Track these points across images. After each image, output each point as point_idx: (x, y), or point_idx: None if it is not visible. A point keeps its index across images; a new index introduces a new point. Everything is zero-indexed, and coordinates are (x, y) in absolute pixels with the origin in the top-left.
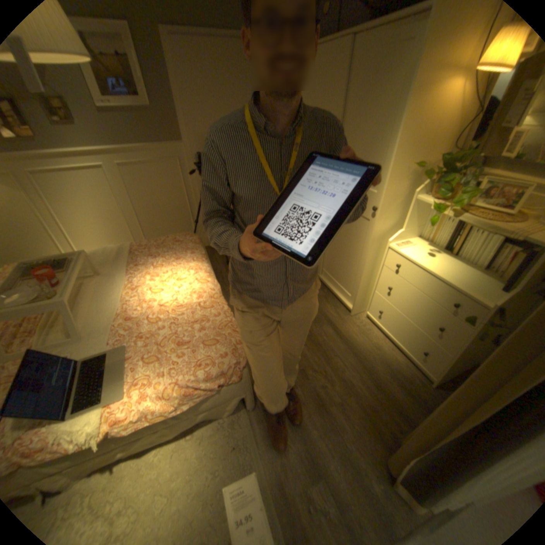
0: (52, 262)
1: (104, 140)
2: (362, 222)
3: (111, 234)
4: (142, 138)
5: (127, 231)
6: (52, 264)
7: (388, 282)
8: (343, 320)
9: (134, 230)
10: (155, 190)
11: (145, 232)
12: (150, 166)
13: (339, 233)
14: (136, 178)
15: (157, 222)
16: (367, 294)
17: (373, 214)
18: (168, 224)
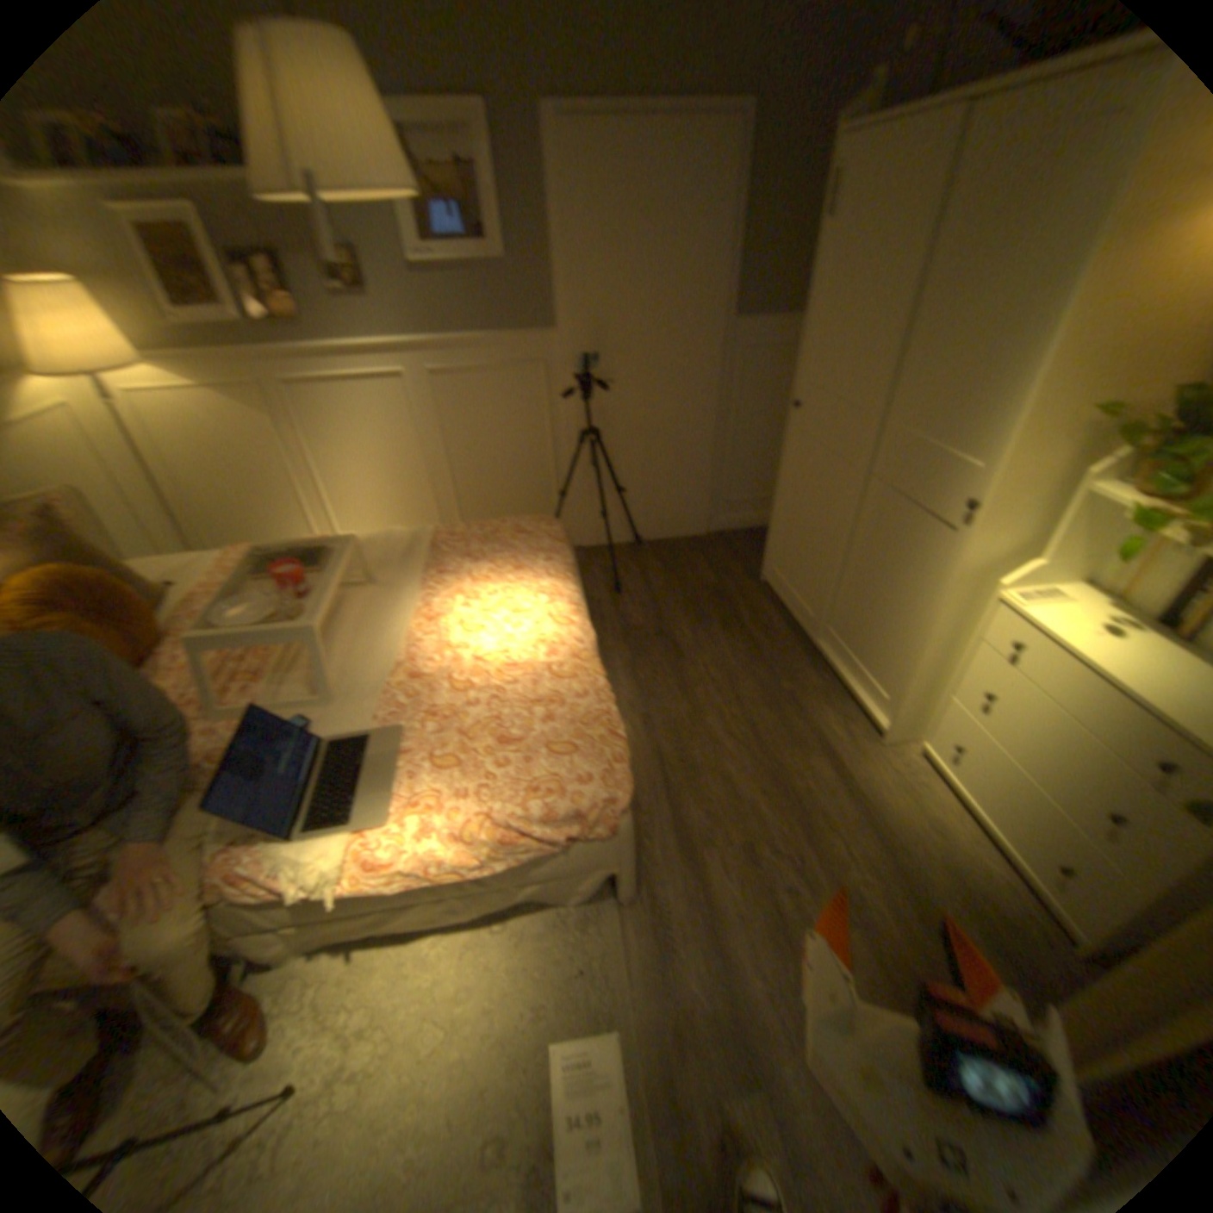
0: (306, 551)
1: (416, 326)
2: (939, 533)
3: (404, 506)
4: (483, 322)
5: (434, 502)
6: (306, 556)
7: (991, 682)
8: (863, 752)
9: (445, 501)
10: (494, 426)
11: (465, 507)
12: (491, 377)
13: (880, 552)
14: (463, 399)
15: (489, 489)
16: (932, 701)
17: (970, 517)
18: (509, 495)
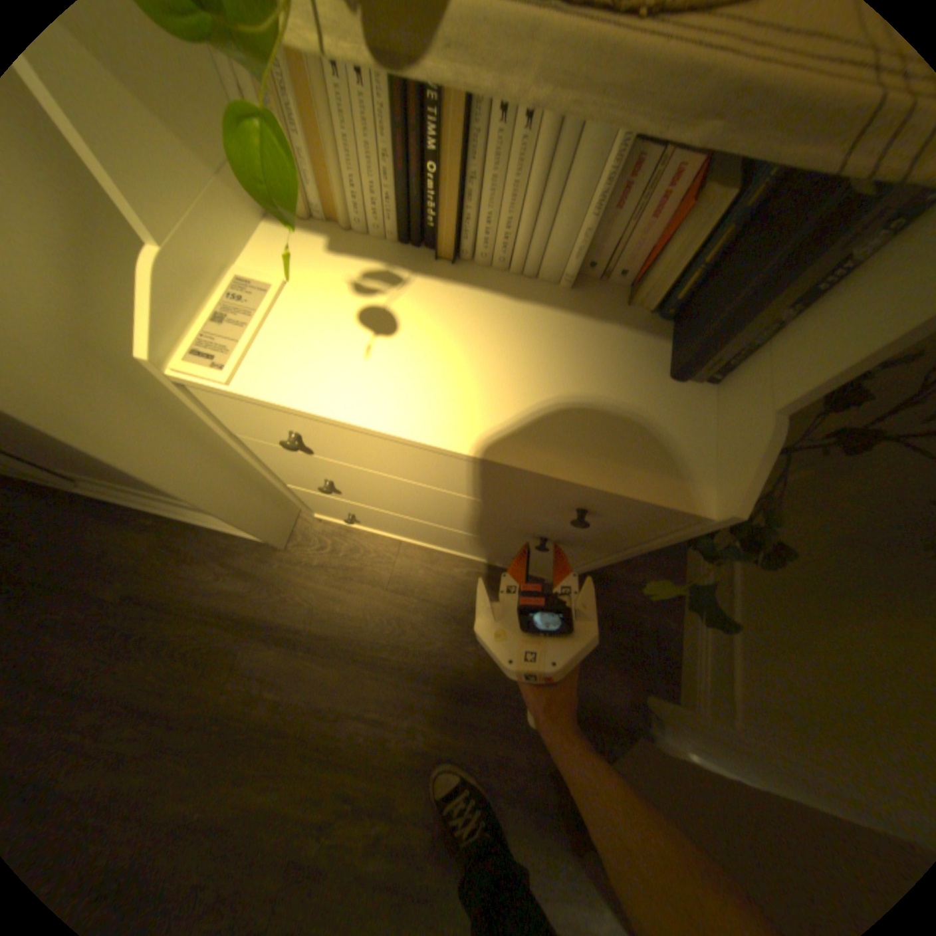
0: None
1: None
2: None
3: None
4: None
5: None
6: None
7: (307, 472)
8: (272, 584)
9: None
10: None
11: None
12: None
13: None
14: None
15: None
16: (272, 488)
17: None
18: None
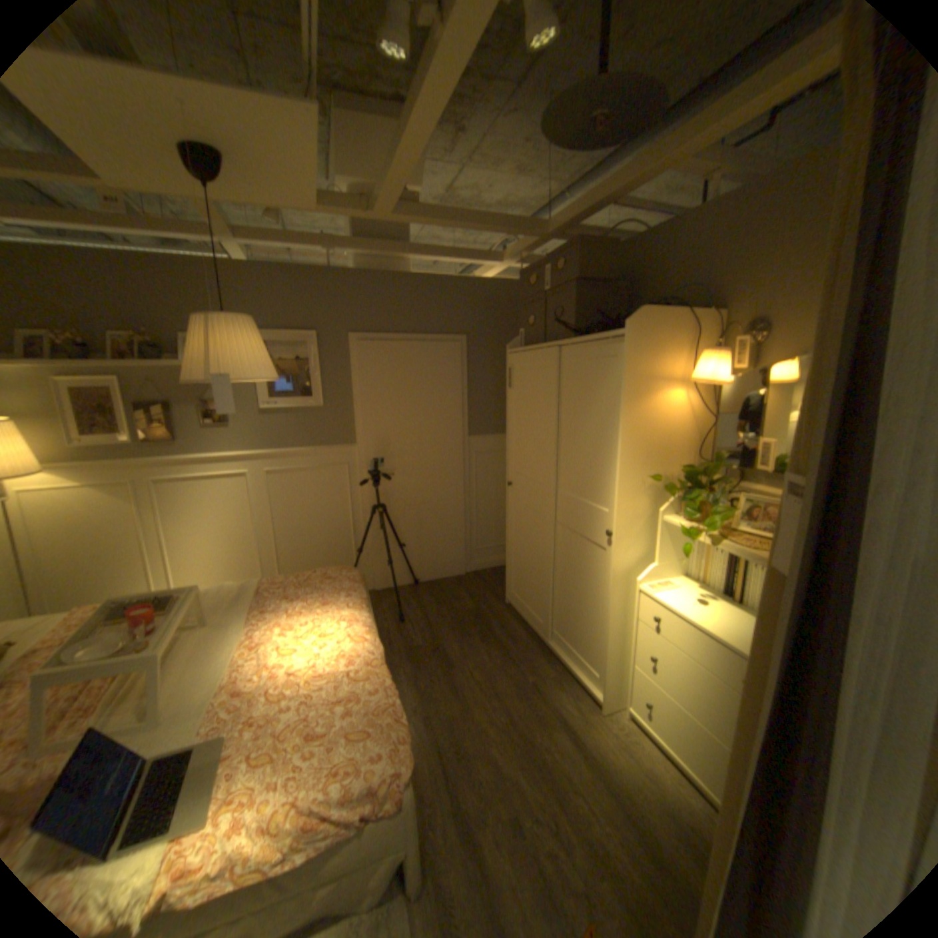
0: (151, 600)
1: (258, 443)
2: (598, 553)
3: (231, 566)
4: (306, 440)
5: (256, 562)
6: (151, 603)
7: (651, 649)
8: (589, 723)
9: (266, 561)
10: (309, 505)
11: (282, 564)
12: (309, 473)
13: (570, 570)
14: (288, 488)
15: (302, 549)
16: (624, 673)
17: (609, 541)
18: (317, 553)
